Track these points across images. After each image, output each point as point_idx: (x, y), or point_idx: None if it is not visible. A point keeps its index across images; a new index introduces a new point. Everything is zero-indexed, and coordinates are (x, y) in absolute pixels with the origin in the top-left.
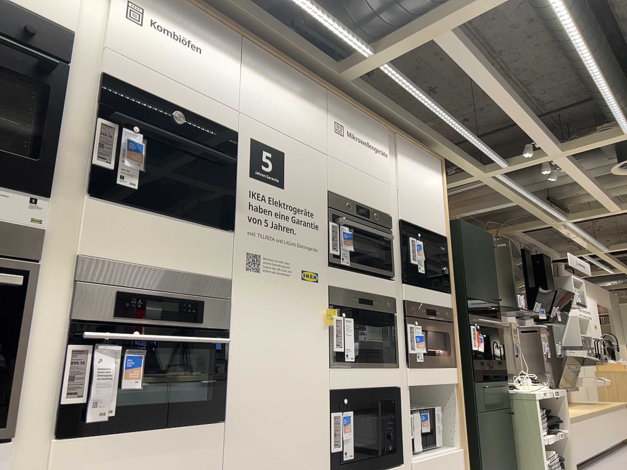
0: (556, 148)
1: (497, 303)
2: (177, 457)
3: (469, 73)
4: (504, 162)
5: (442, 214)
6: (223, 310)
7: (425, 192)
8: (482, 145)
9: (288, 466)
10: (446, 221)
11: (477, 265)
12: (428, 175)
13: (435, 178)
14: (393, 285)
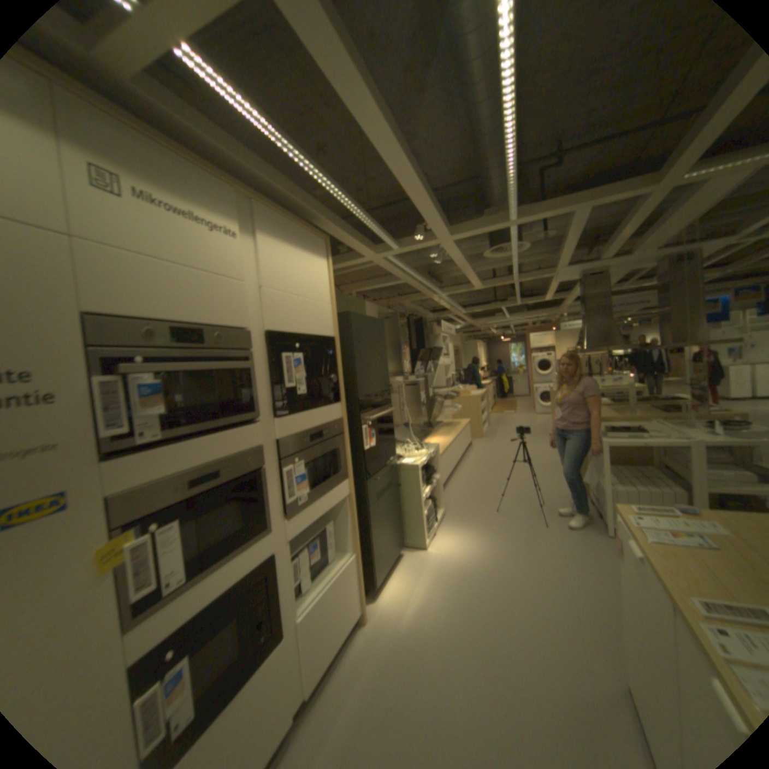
0: (448, 232)
1: (389, 389)
2: None
3: (350, 102)
4: (397, 244)
5: (329, 309)
6: None
7: (305, 286)
8: (374, 224)
9: None
10: (334, 318)
11: (370, 358)
12: (310, 261)
13: (319, 266)
14: (257, 428)
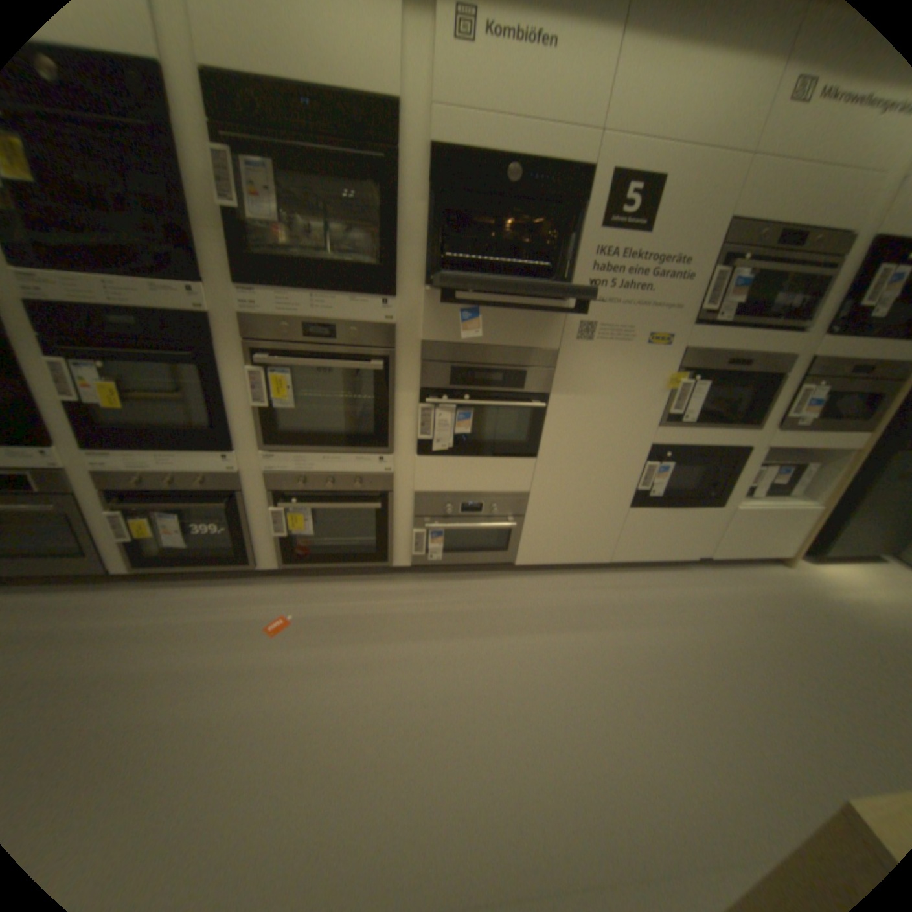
0: None
1: None
2: (496, 475)
3: None
4: None
5: None
6: (545, 378)
7: None
8: None
9: (589, 491)
10: None
11: None
12: None
13: None
14: (803, 339)
